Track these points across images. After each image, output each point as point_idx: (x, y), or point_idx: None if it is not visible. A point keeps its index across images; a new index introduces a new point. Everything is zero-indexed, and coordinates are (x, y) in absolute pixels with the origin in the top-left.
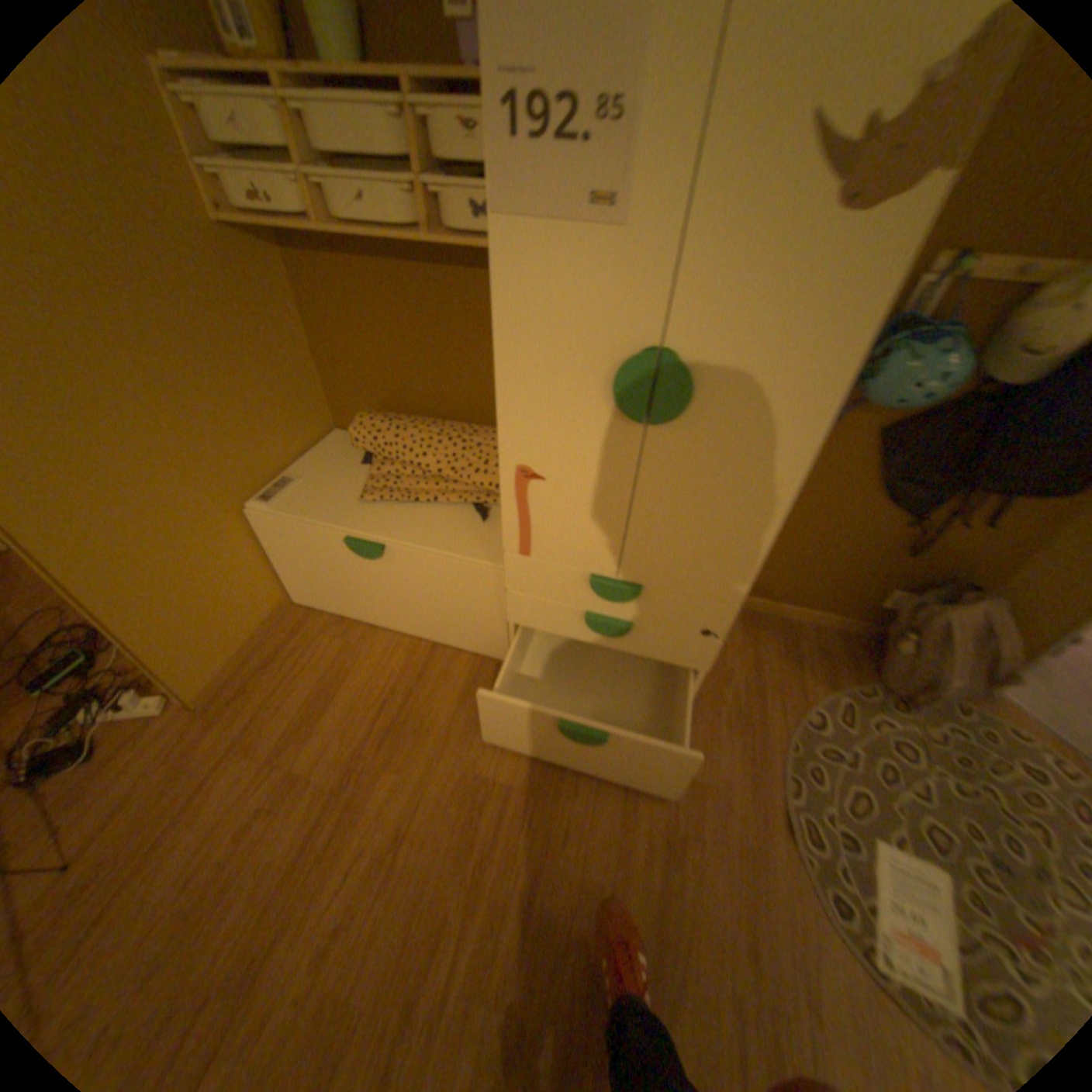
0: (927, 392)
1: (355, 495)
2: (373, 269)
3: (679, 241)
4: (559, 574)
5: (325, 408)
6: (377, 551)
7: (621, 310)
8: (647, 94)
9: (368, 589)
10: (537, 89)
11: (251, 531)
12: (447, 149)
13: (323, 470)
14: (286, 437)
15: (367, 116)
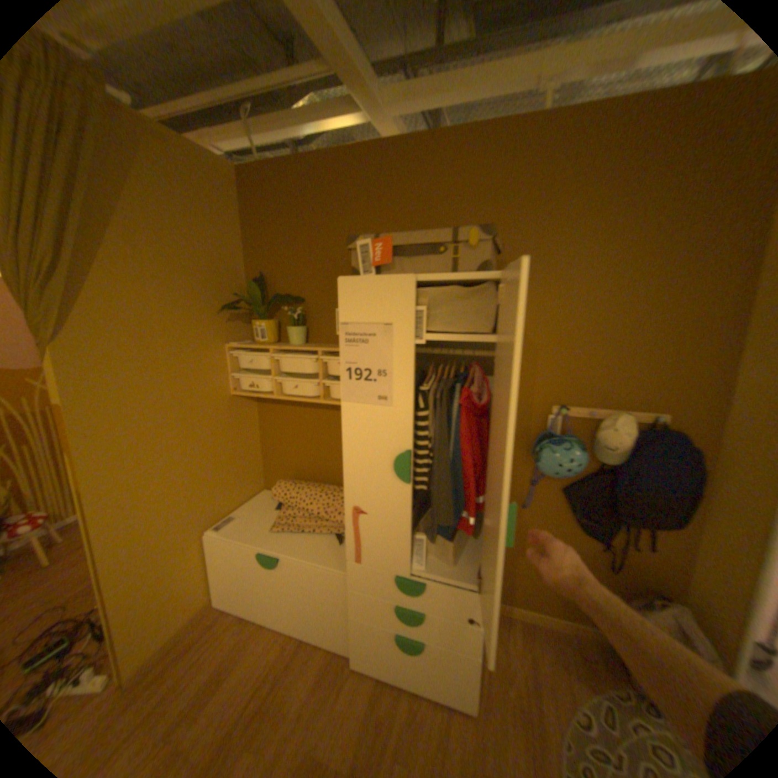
0: (566, 469)
1: (267, 528)
2: (298, 411)
3: (411, 411)
4: (378, 576)
5: (261, 477)
6: (273, 562)
7: (393, 435)
8: (393, 370)
9: (263, 593)
10: (357, 368)
11: (202, 550)
12: (333, 372)
13: (252, 513)
14: (236, 493)
15: (303, 362)
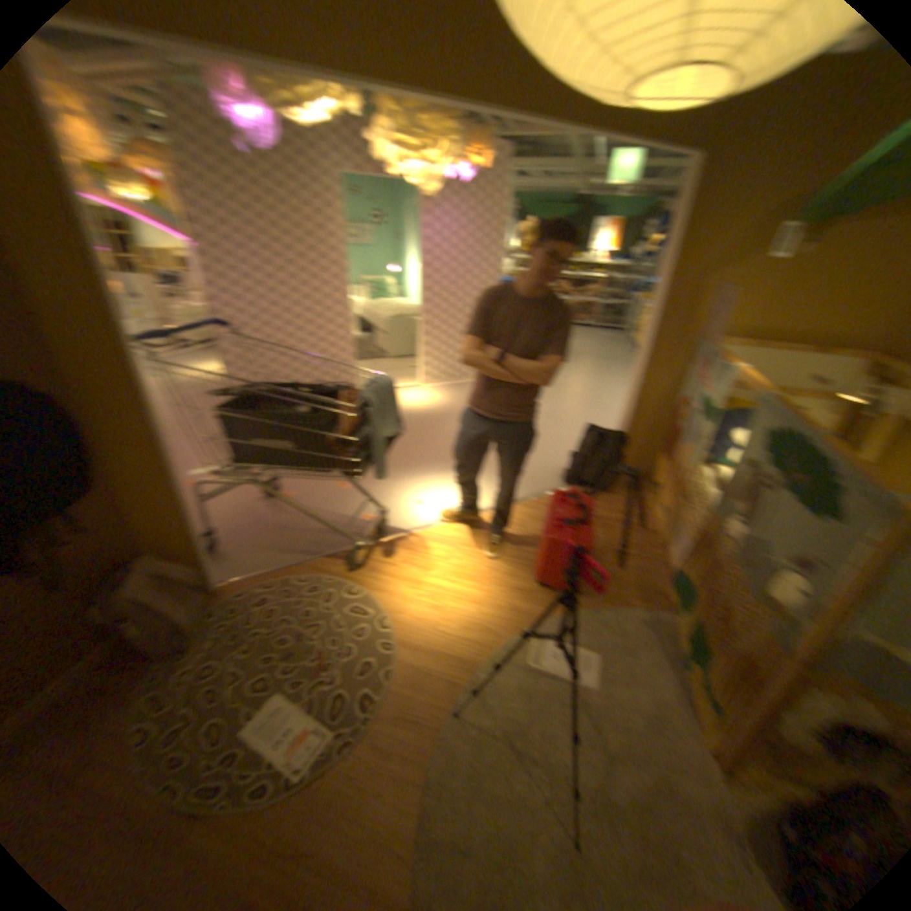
0: None
1: None
2: None
3: None
4: None
5: None
6: None
7: None
8: None
9: None
10: None
11: None
12: None
13: None
14: None
15: None
